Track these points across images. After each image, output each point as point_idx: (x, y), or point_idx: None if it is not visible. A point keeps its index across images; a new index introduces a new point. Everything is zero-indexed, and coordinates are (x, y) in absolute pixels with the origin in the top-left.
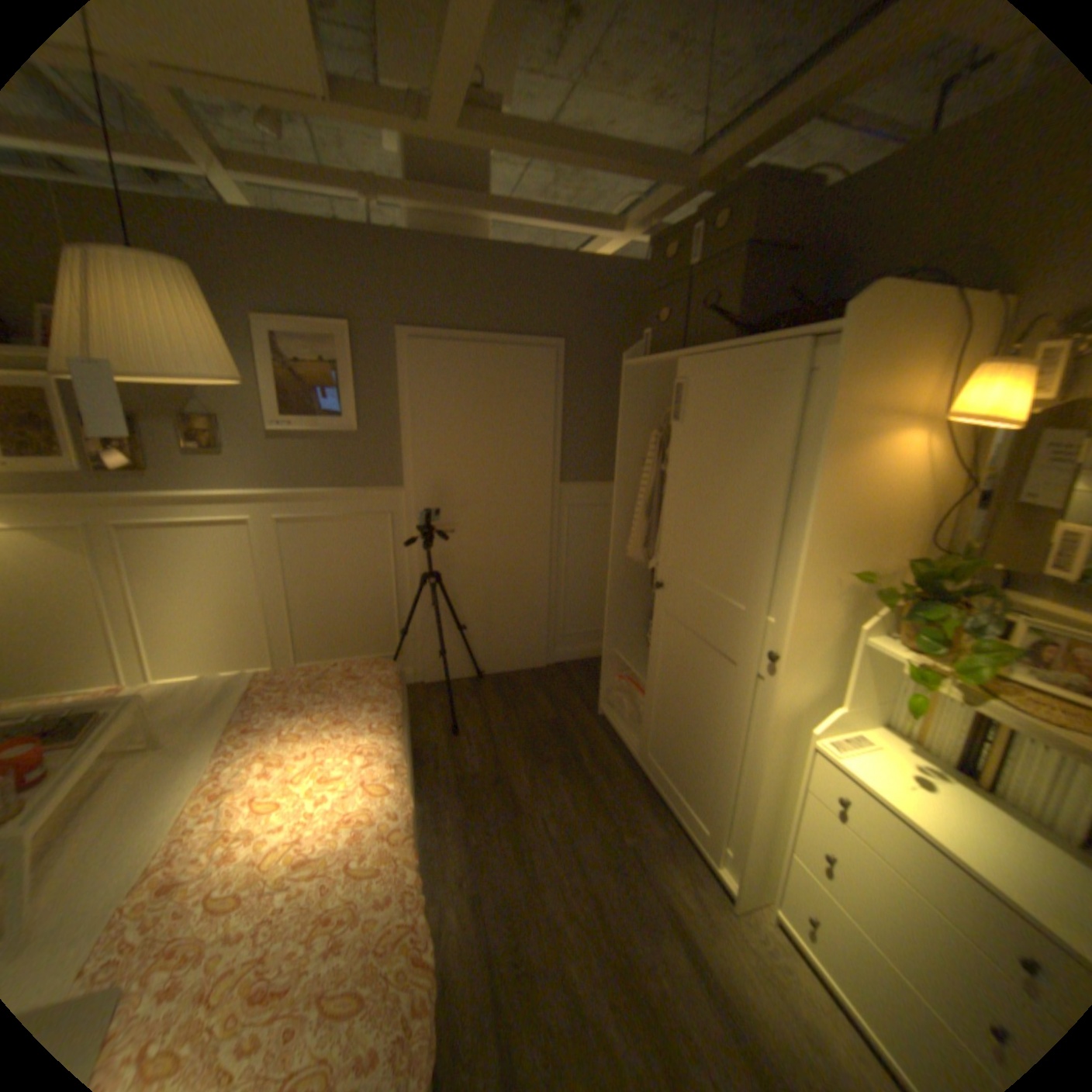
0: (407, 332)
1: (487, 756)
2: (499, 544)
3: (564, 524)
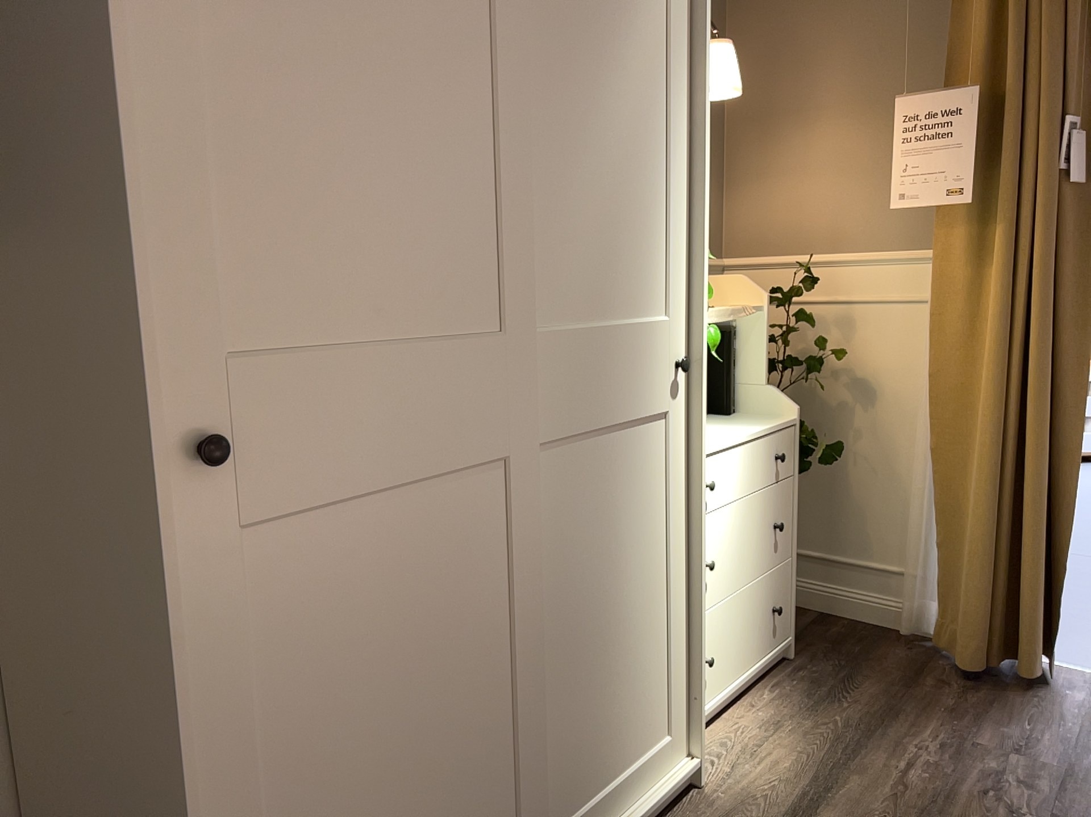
0: None
1: None
2: None
3: None
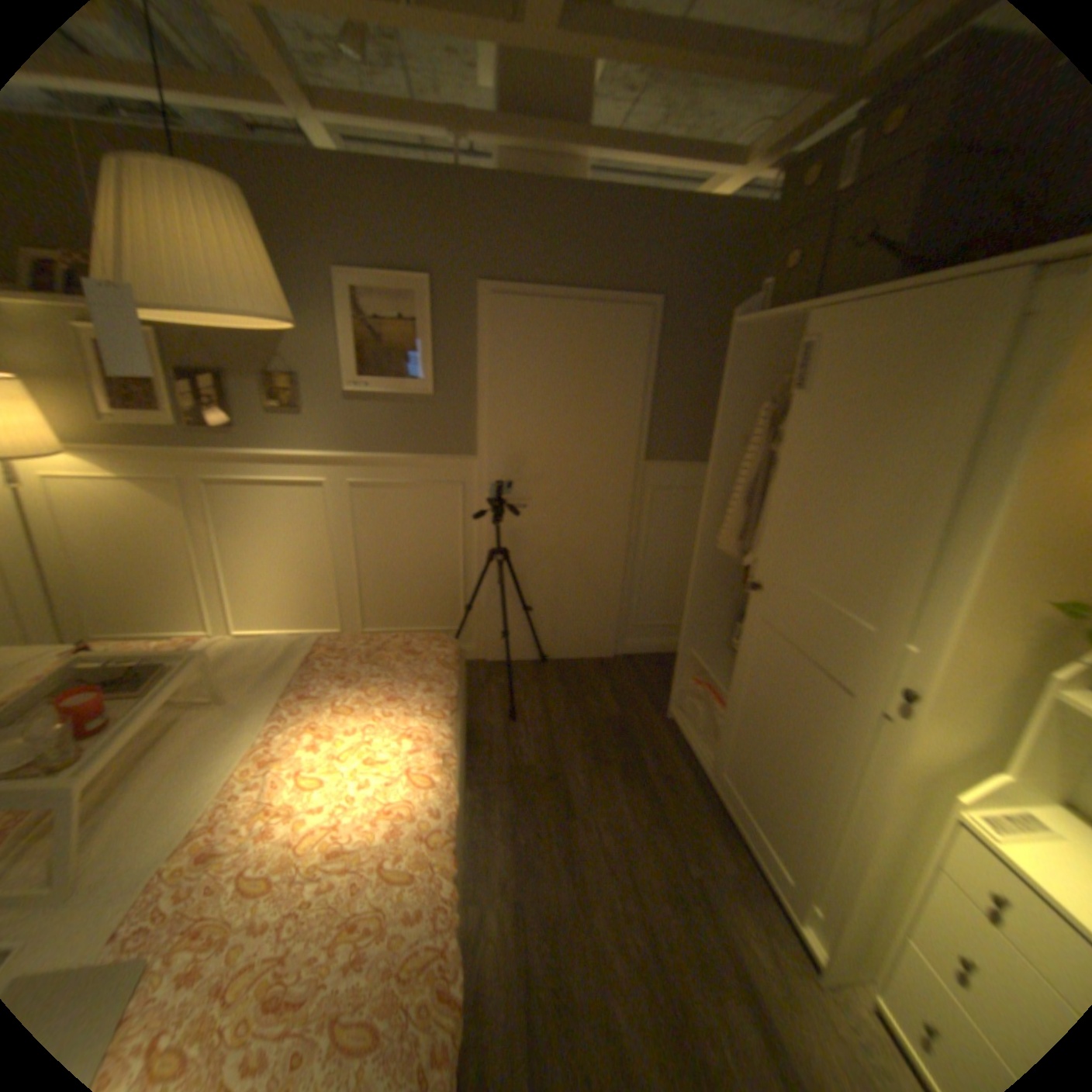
0: (490, 287)
1: (544, 748)
2: (573, 524)
3: (647, 506)
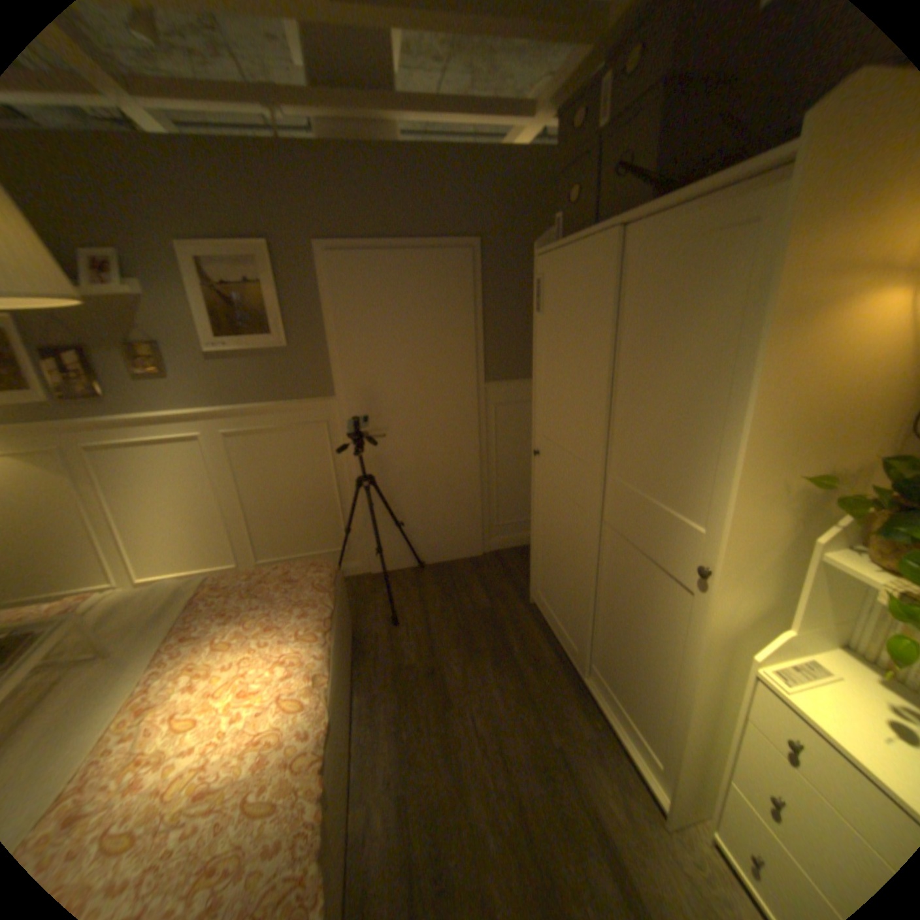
0: (320, 244)
1: (421, 646)
2: (428, 444)
3: (490, 421)
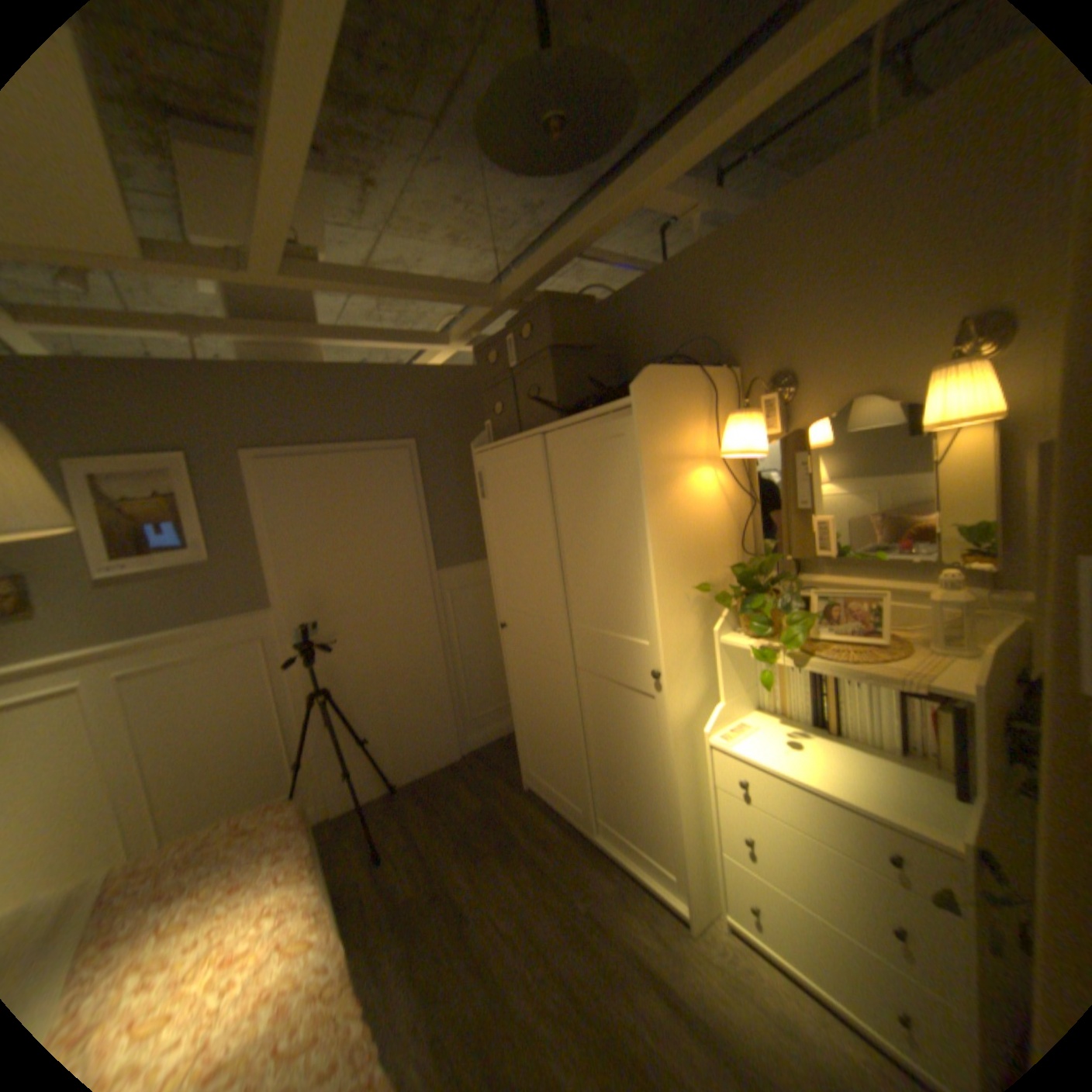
0: (251, 453)
1: (415, 875)
2: (385, 643)
3: (448, 608)
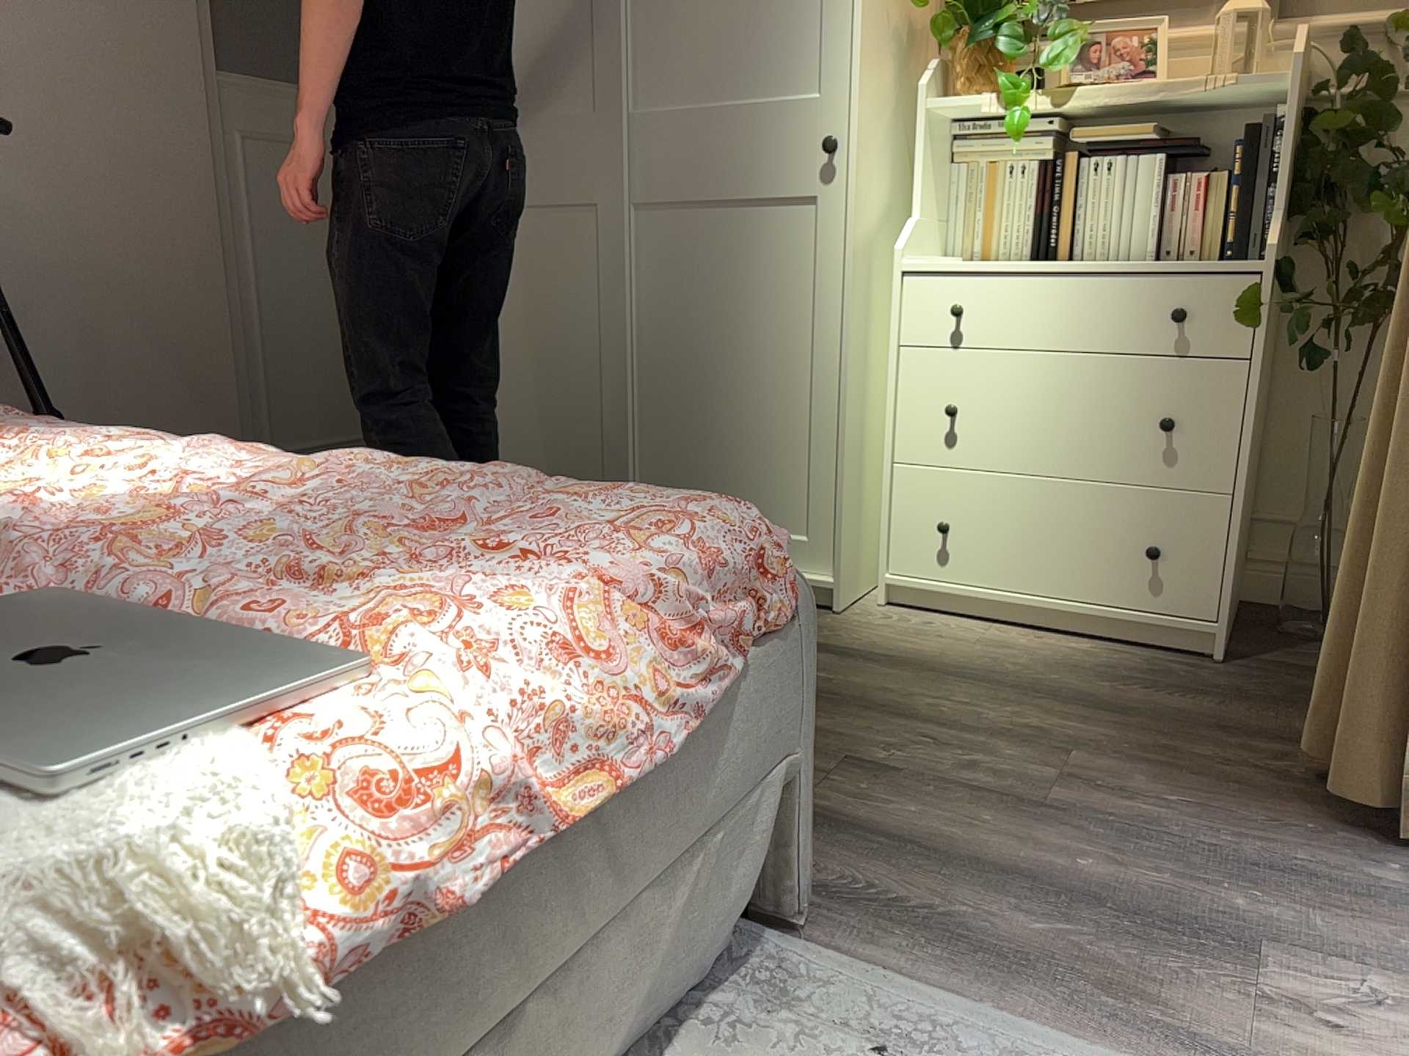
0: None
1: None
2: (100, 203)
3: (240, 173)
